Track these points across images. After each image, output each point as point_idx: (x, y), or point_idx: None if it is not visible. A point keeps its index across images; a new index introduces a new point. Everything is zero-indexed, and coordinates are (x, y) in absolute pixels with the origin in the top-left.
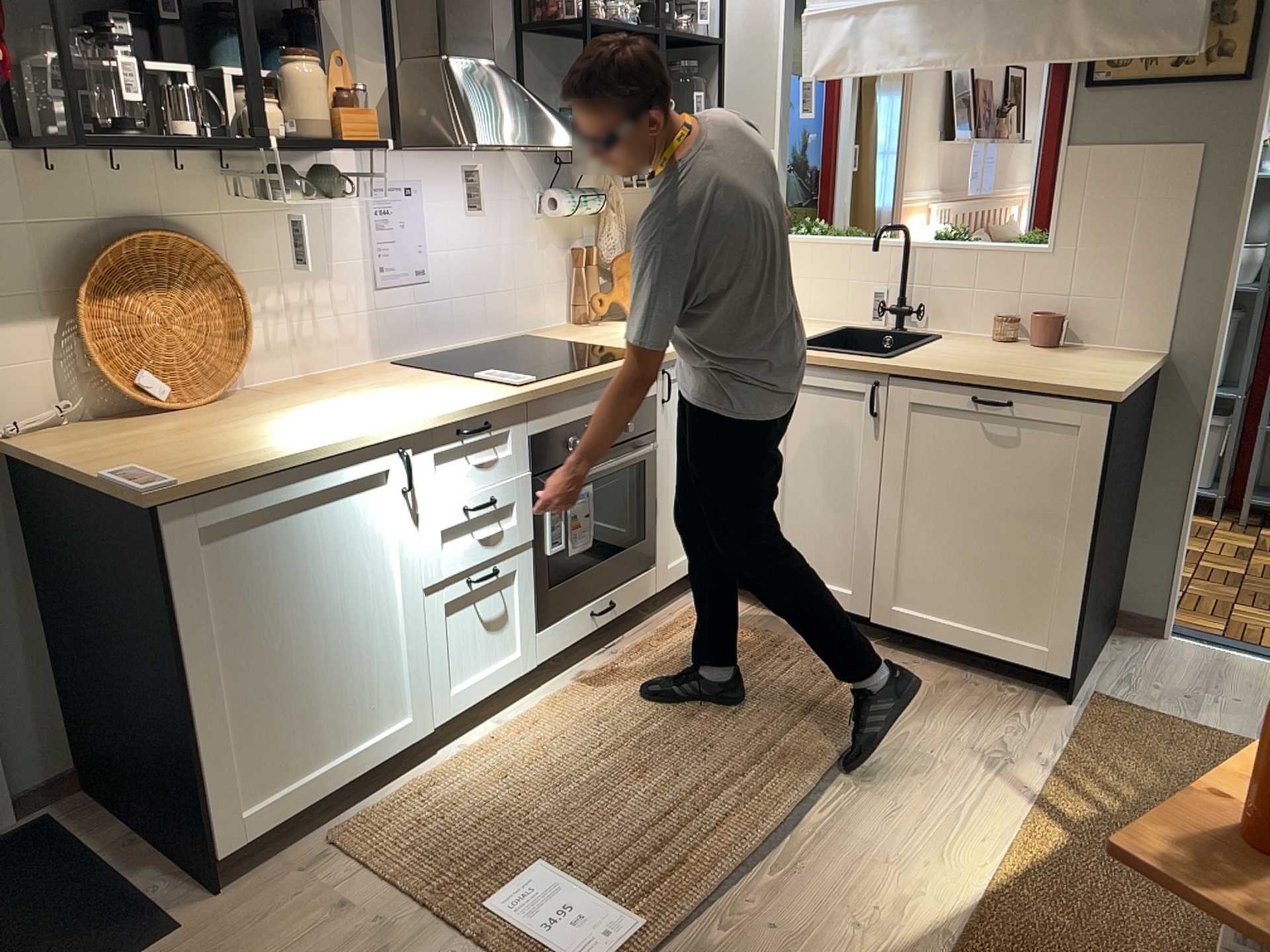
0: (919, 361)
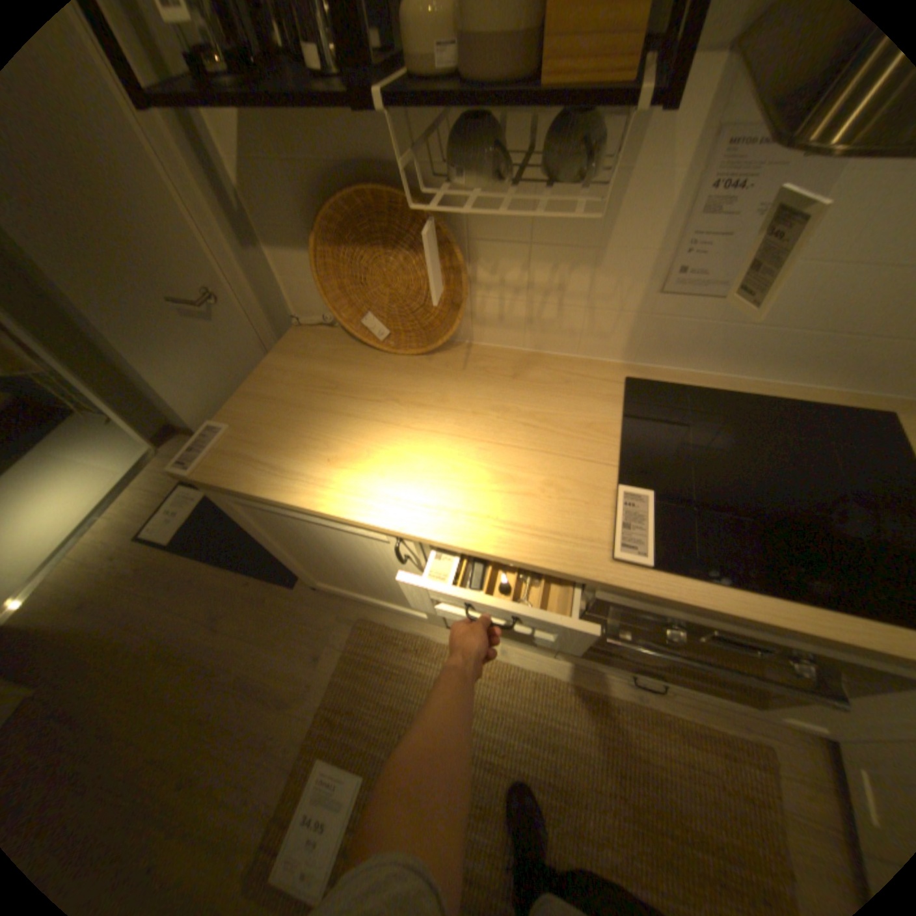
0: None
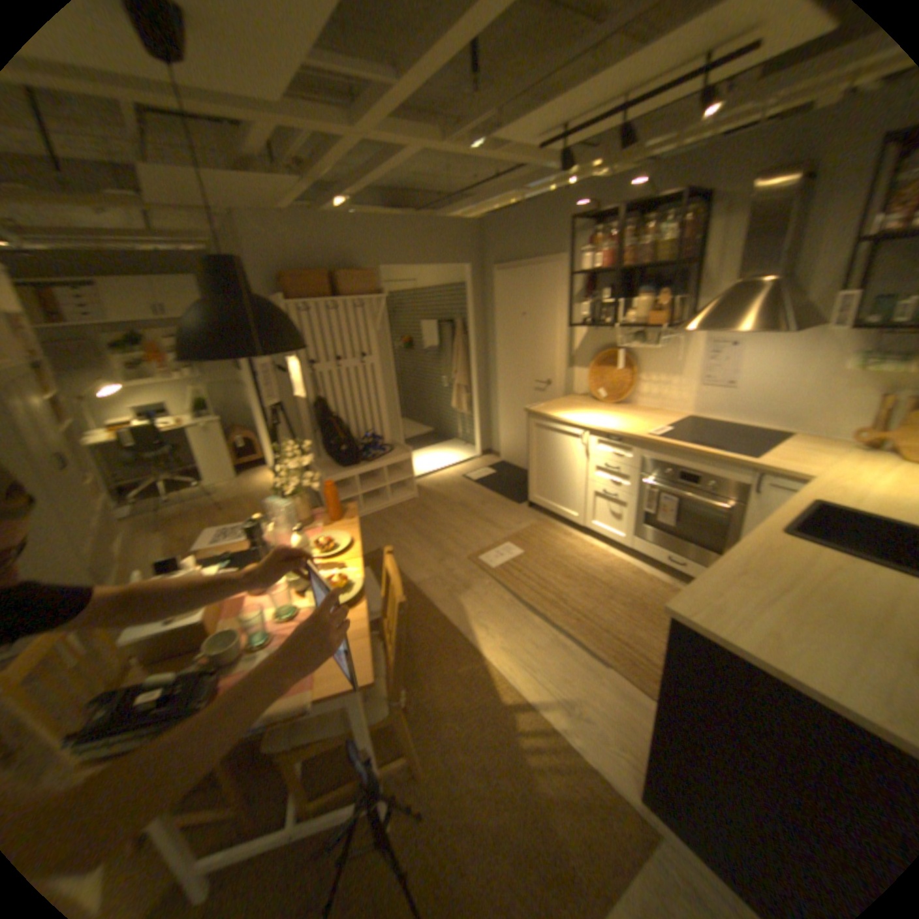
0: (777, 544)
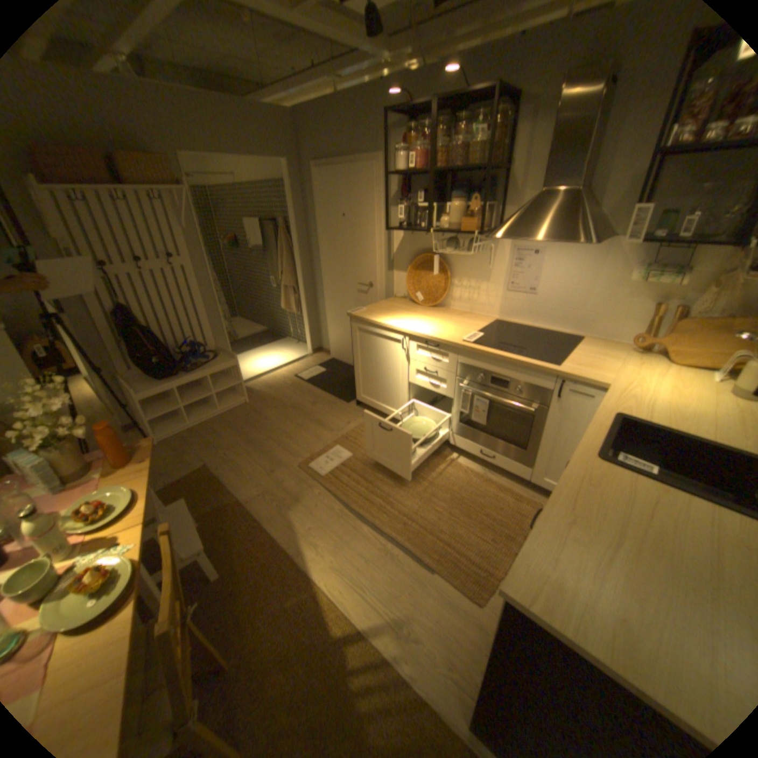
0: (595, 473)
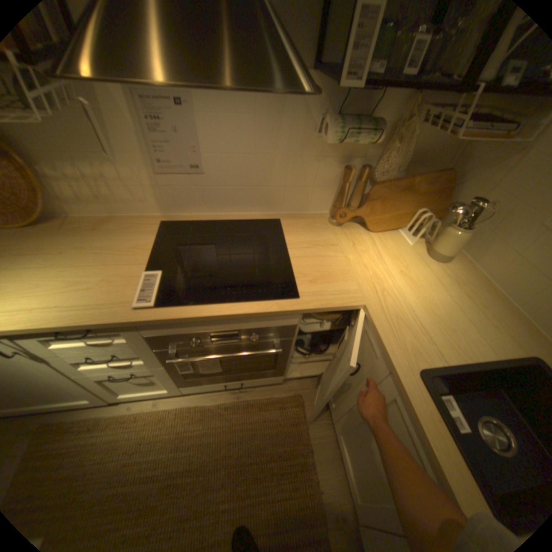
0: None
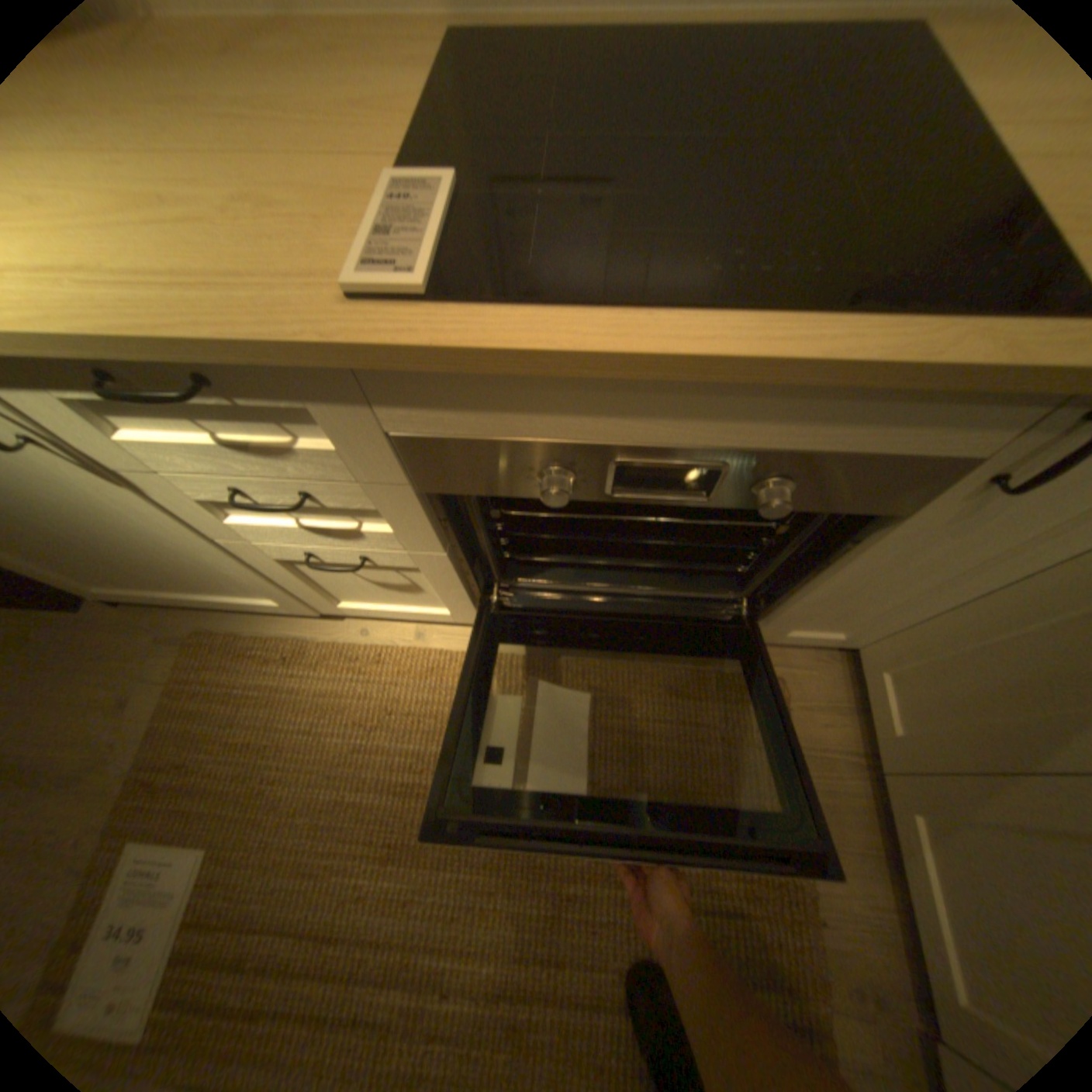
0: None
